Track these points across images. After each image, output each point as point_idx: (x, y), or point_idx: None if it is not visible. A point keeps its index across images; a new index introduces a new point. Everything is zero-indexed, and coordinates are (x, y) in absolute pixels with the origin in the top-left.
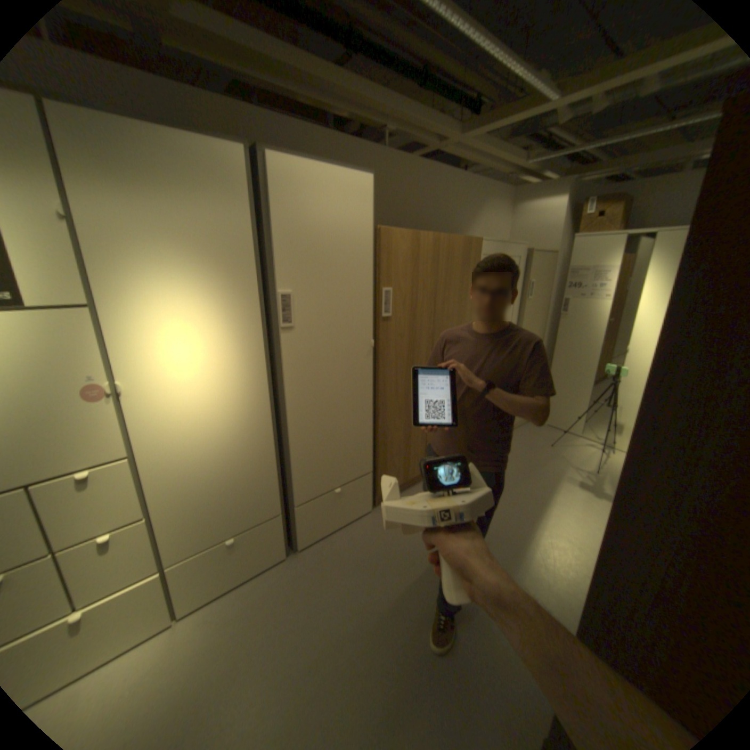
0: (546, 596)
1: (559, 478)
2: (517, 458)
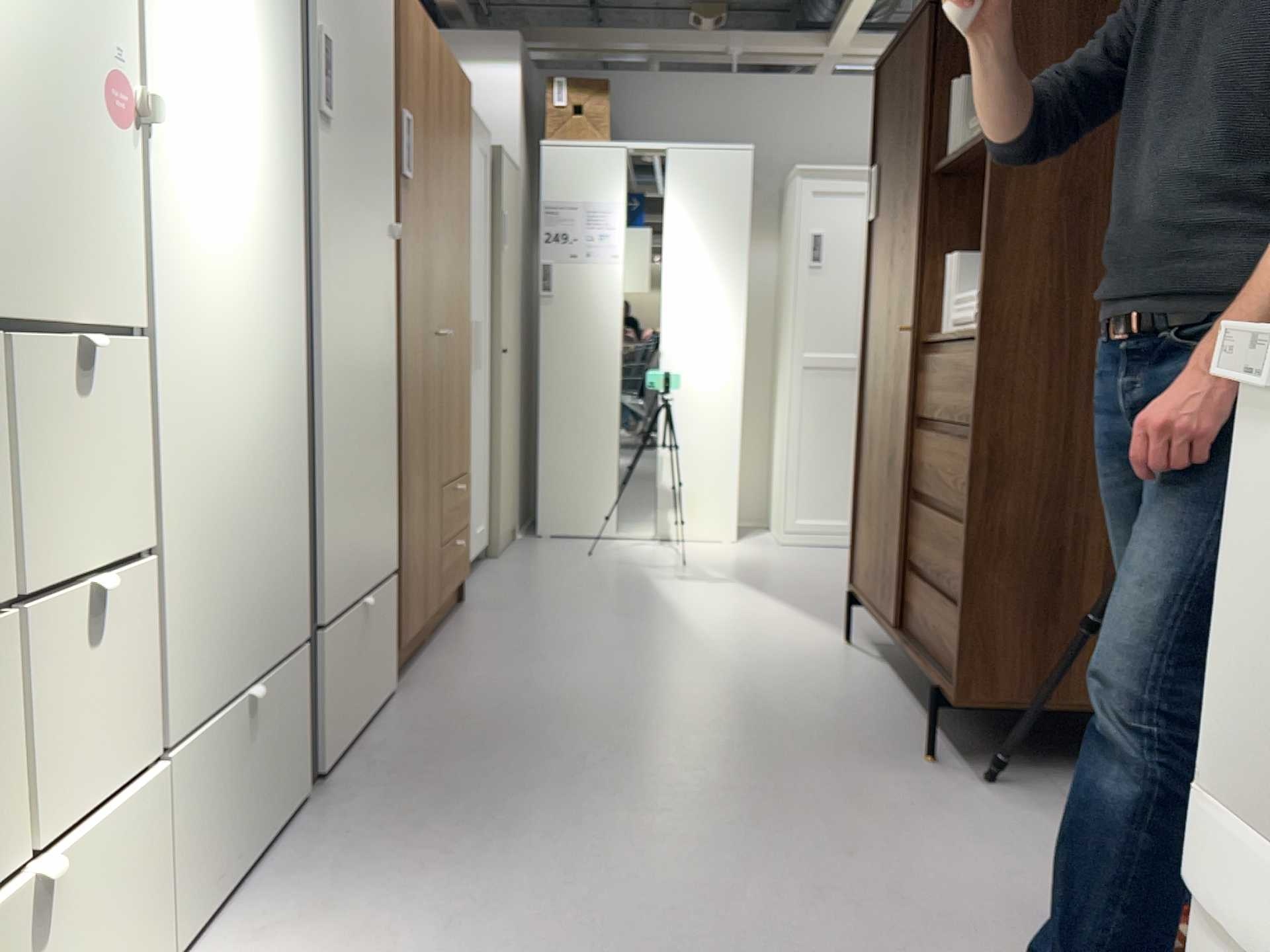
0: (775, 667)
1: (645, 579)
2: (556, 576)
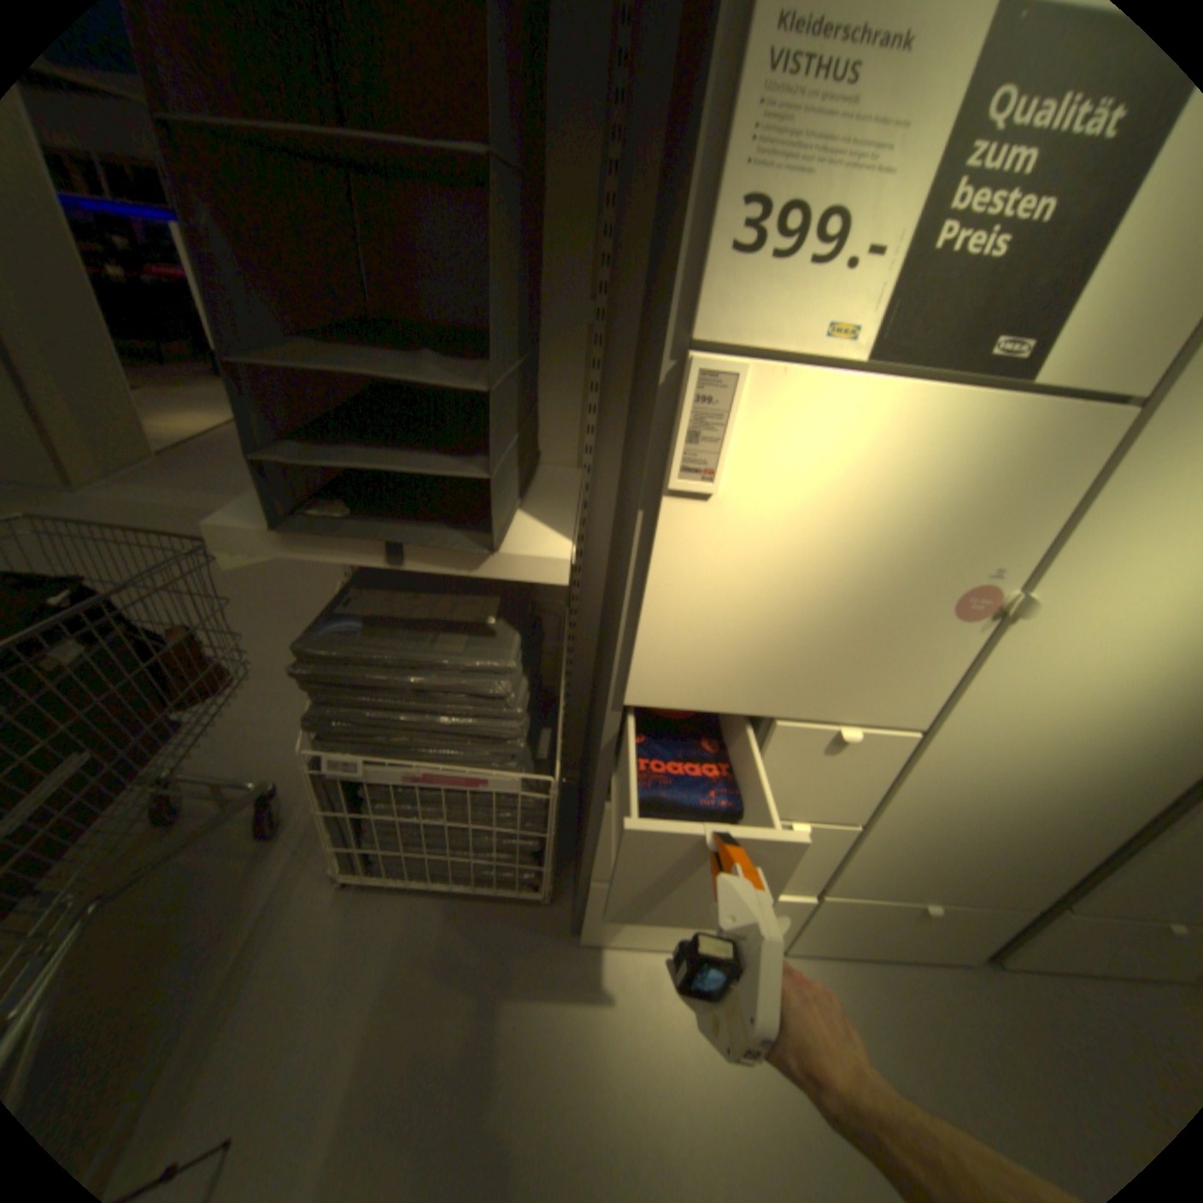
0: None
1: None
2: None
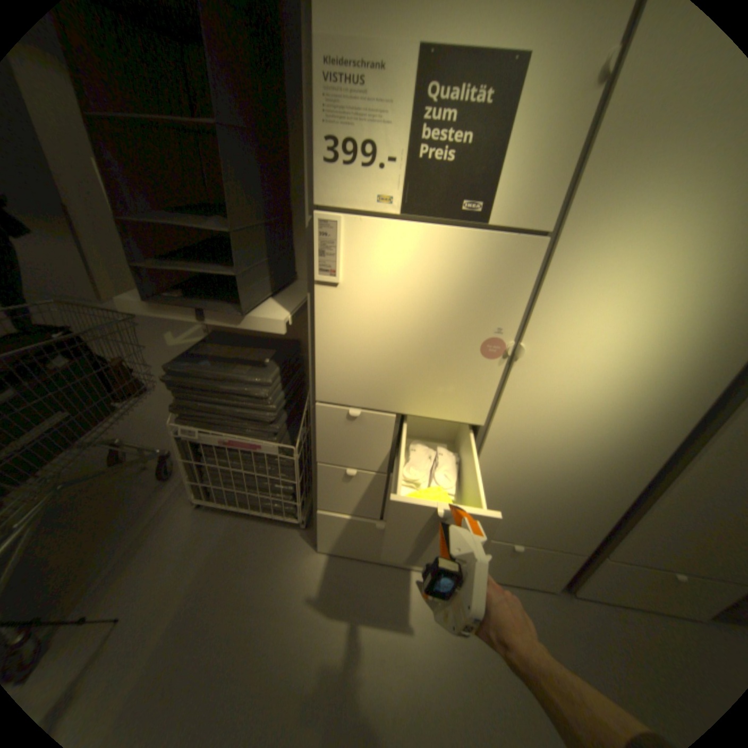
0: None
1: None
2: None
